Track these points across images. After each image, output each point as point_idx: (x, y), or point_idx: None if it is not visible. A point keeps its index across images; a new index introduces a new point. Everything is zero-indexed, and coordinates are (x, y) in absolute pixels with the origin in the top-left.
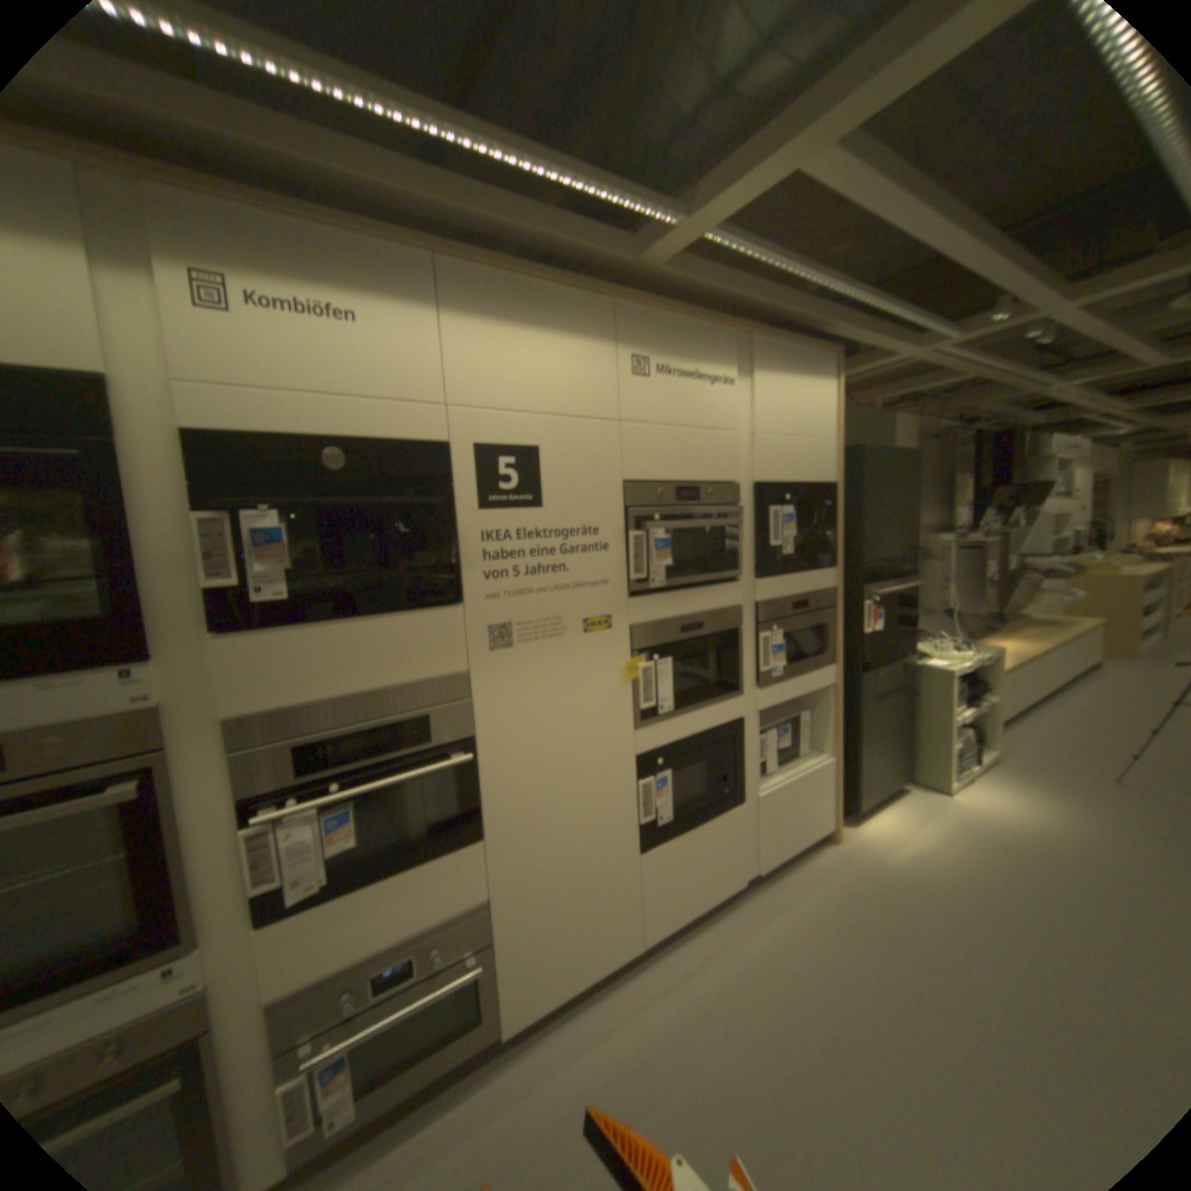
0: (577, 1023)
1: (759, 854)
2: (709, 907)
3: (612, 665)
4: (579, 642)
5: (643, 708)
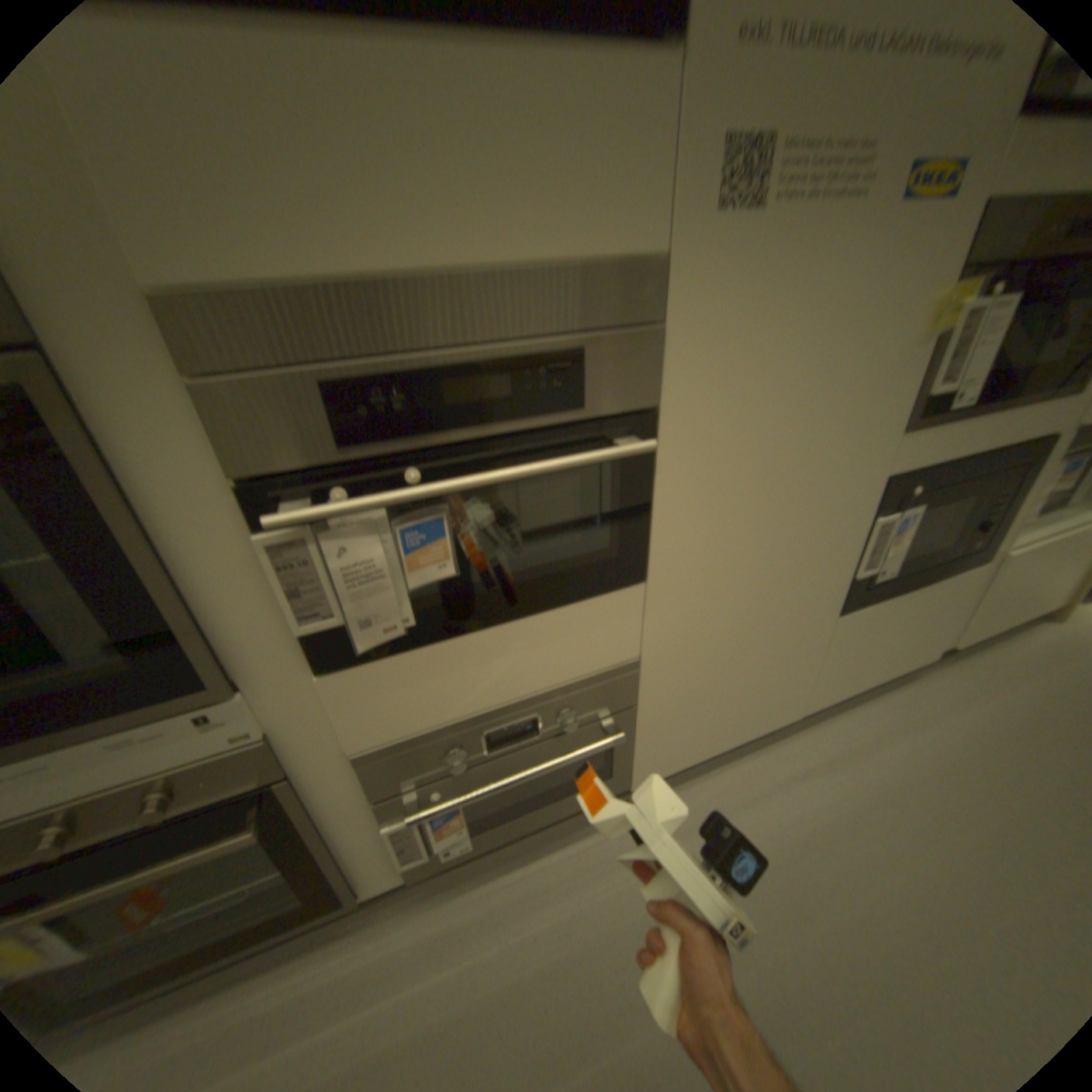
0: (714, 778)
1: (969, 625)
2: (889, 679)
3: (923, 290)
4: (887, 222)
5: (935, 392)
